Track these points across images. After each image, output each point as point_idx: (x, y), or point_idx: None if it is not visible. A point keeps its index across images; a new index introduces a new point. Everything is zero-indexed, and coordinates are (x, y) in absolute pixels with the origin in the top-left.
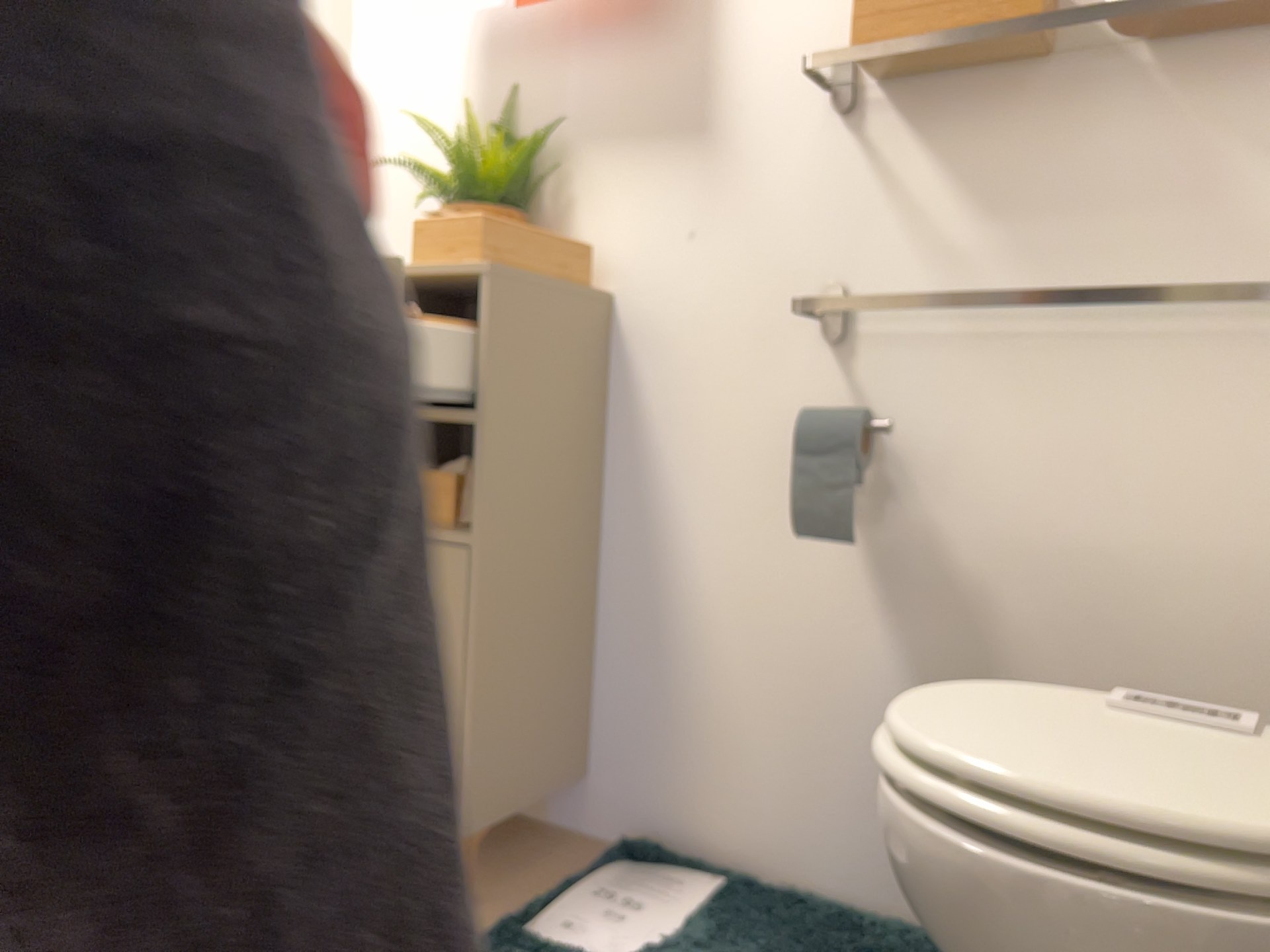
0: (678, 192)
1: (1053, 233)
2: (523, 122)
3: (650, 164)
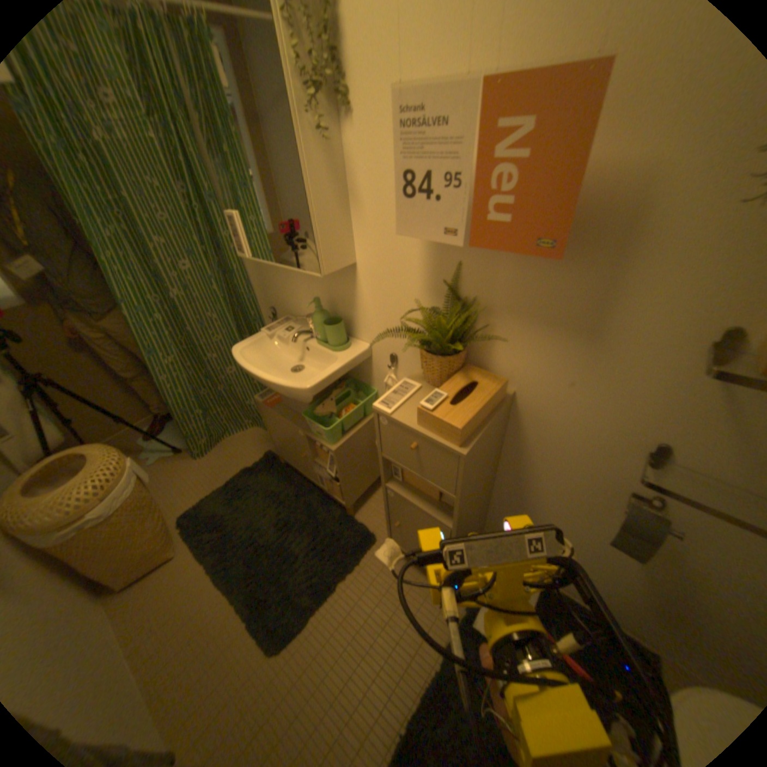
0: (572, 361)
1: None
2: (466, 284)
3: (555, 339)
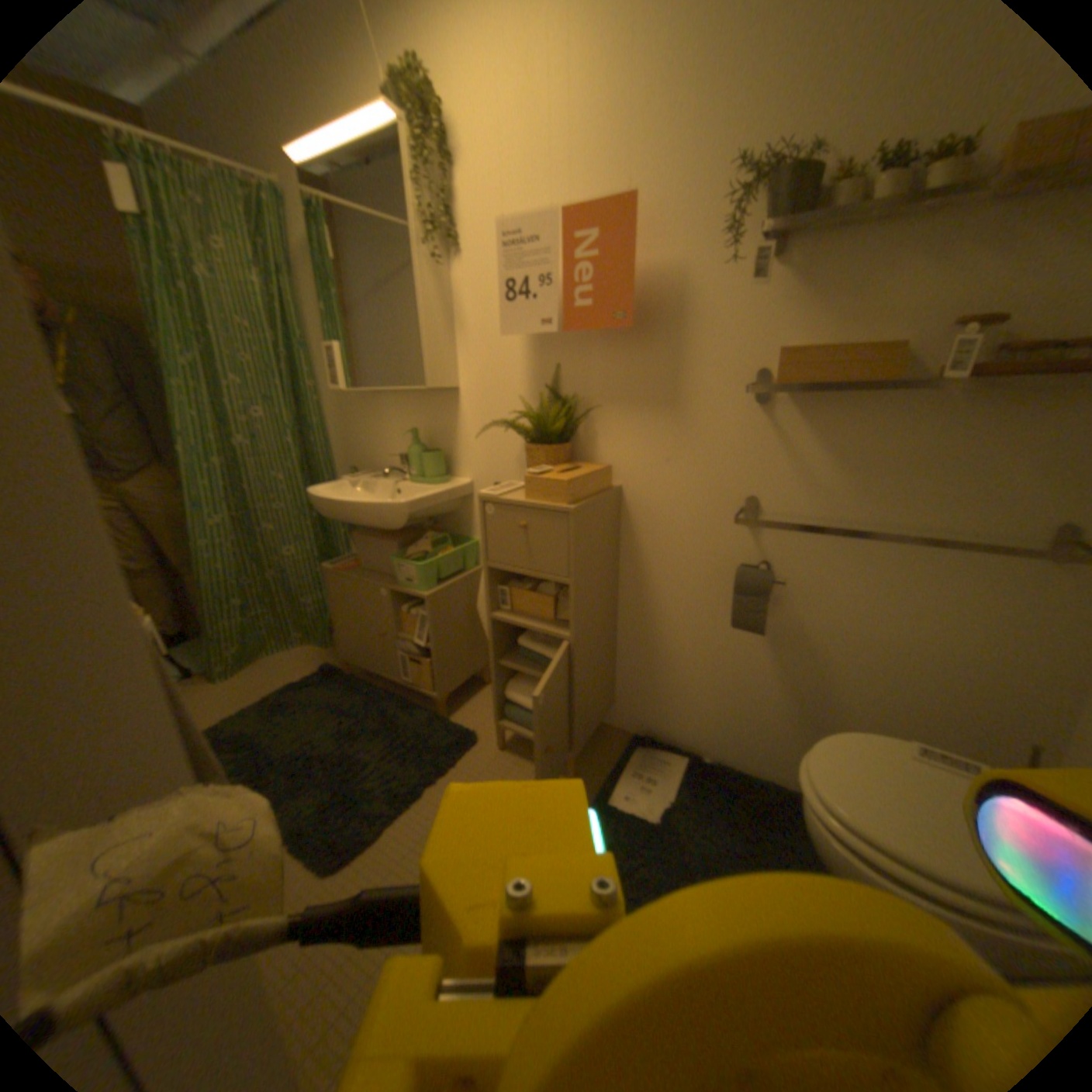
0: (664, 435)
1: (897, 486)
2: (566, 383)
3: (646, 417)
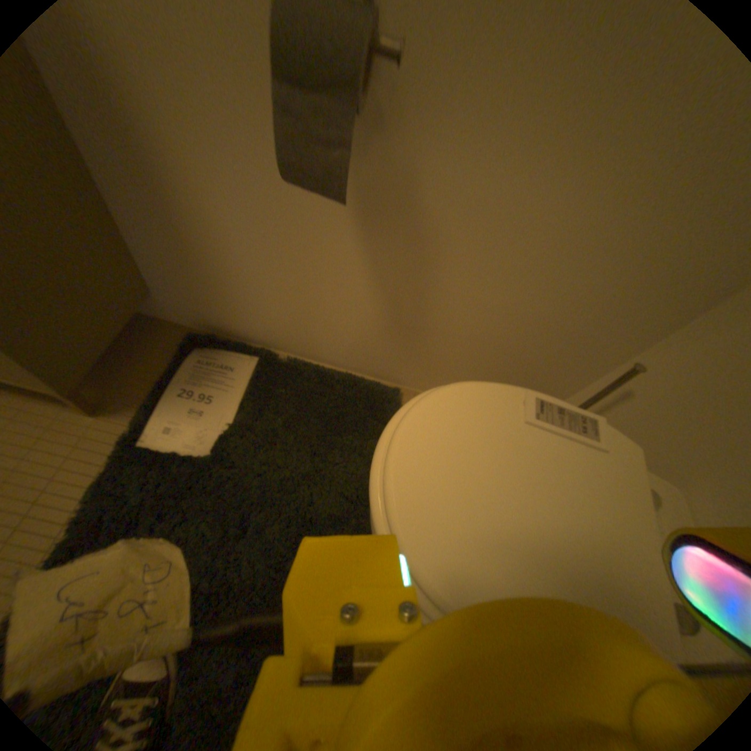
0: None
1: None
2: None
3: None
